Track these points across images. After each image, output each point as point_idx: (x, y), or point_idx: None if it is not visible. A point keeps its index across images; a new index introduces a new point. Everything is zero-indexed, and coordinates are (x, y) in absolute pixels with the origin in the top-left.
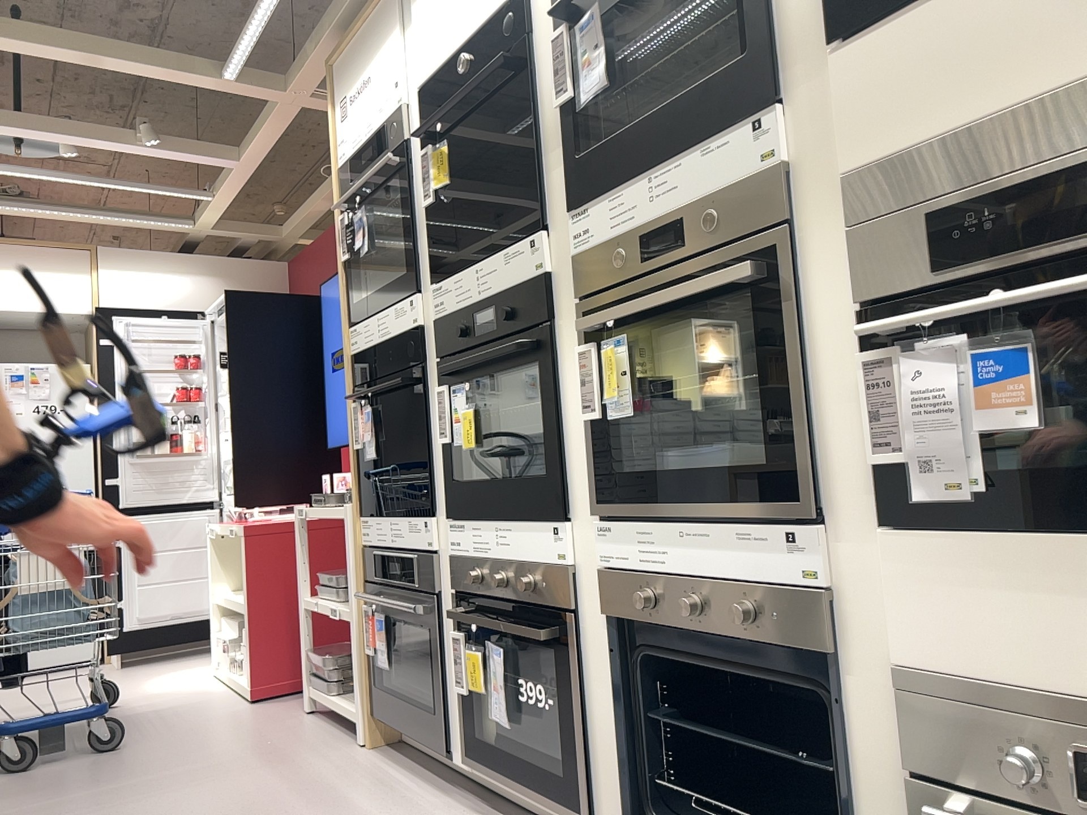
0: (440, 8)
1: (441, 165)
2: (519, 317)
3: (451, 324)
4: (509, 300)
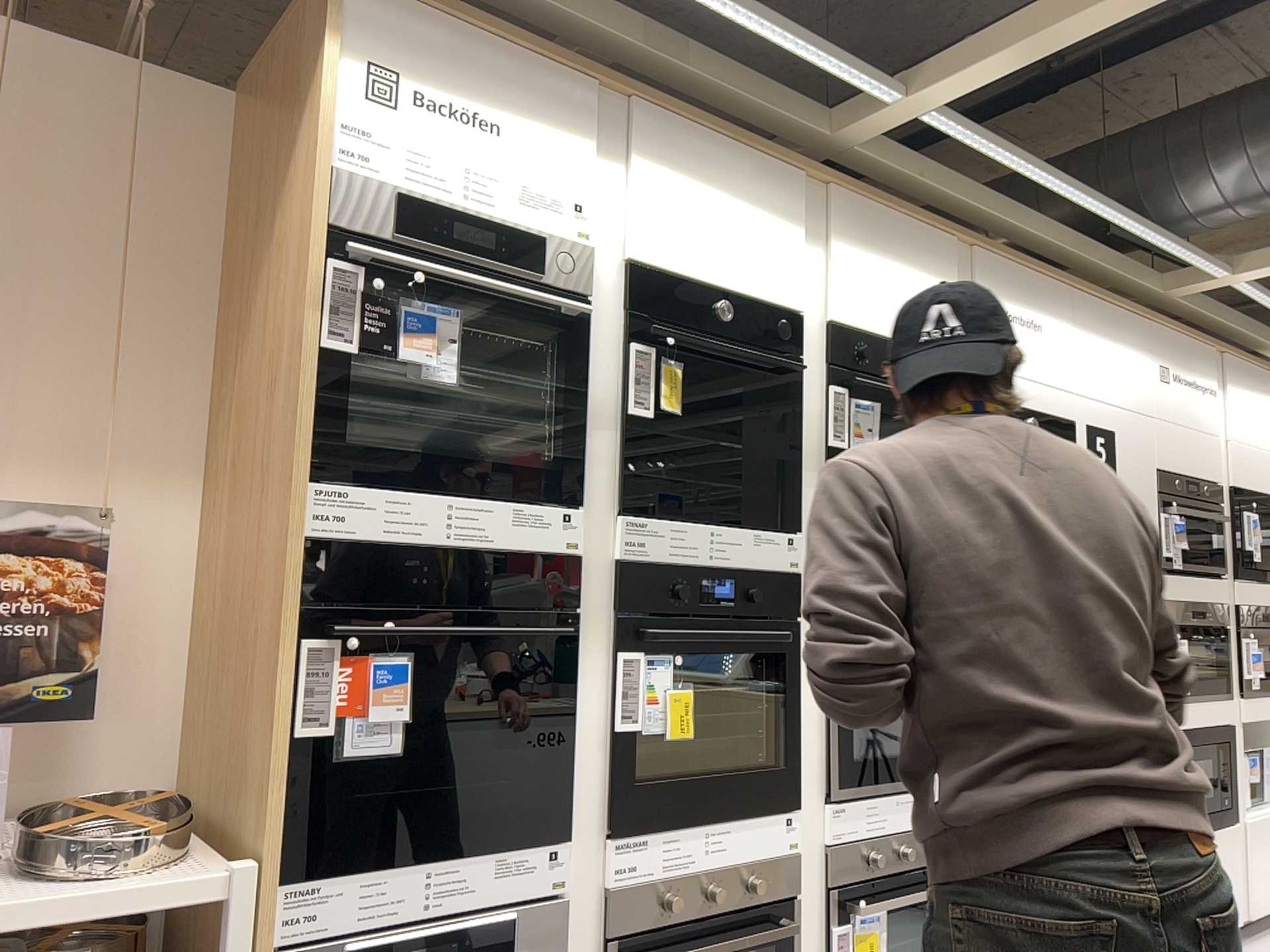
0: (690, 226)
1: (678, 393)
2: (762, 598)
3: (660, 574)
4: (753, 579)
